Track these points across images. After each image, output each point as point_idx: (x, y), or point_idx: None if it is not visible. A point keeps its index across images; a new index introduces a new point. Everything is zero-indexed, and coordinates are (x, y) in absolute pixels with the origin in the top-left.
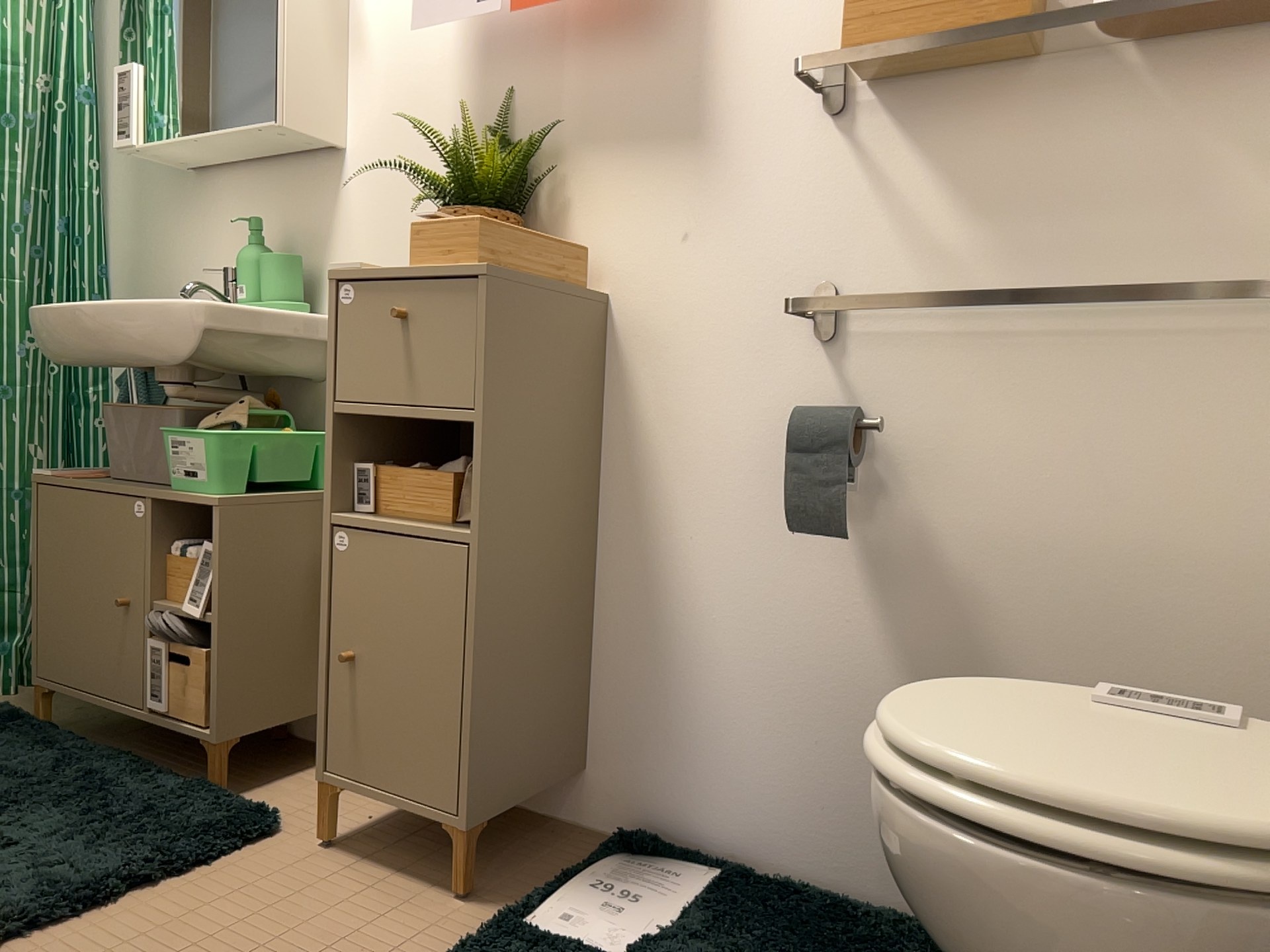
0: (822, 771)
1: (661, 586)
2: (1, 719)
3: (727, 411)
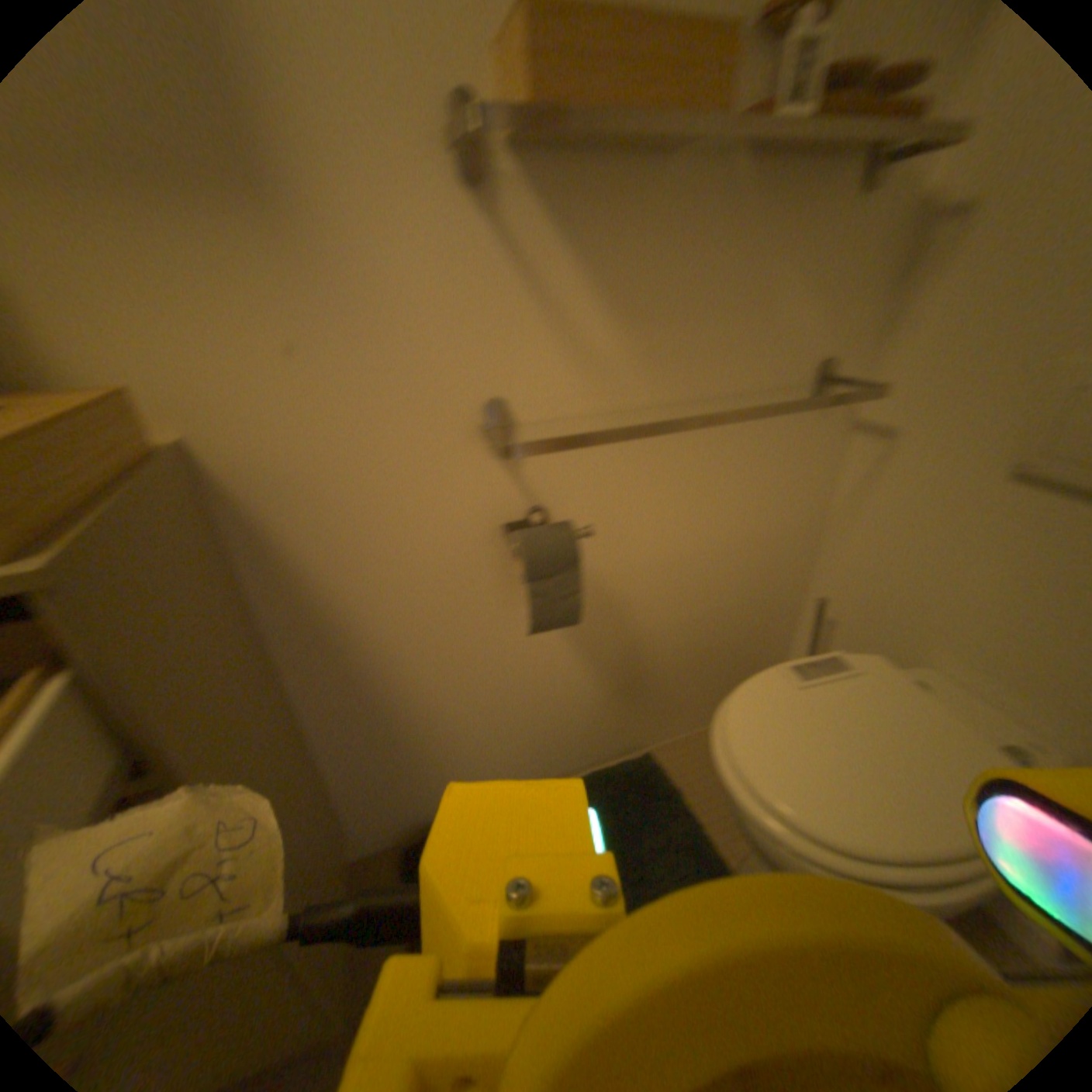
0: (548, 735)
1: (387, 695)
2: None
3: (419, 538)
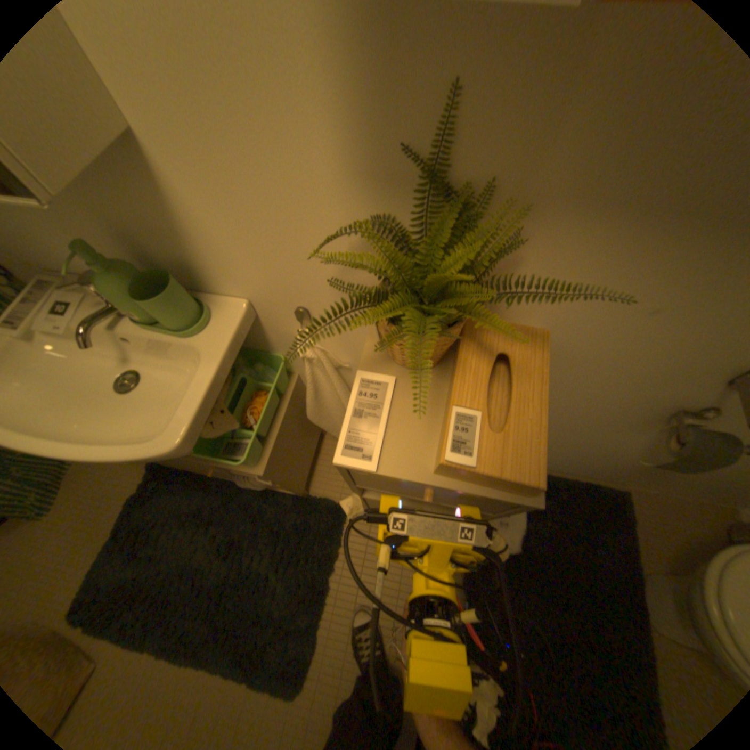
0: (579, 464)
1: None
2: (159, 483)
3: (613, 394)
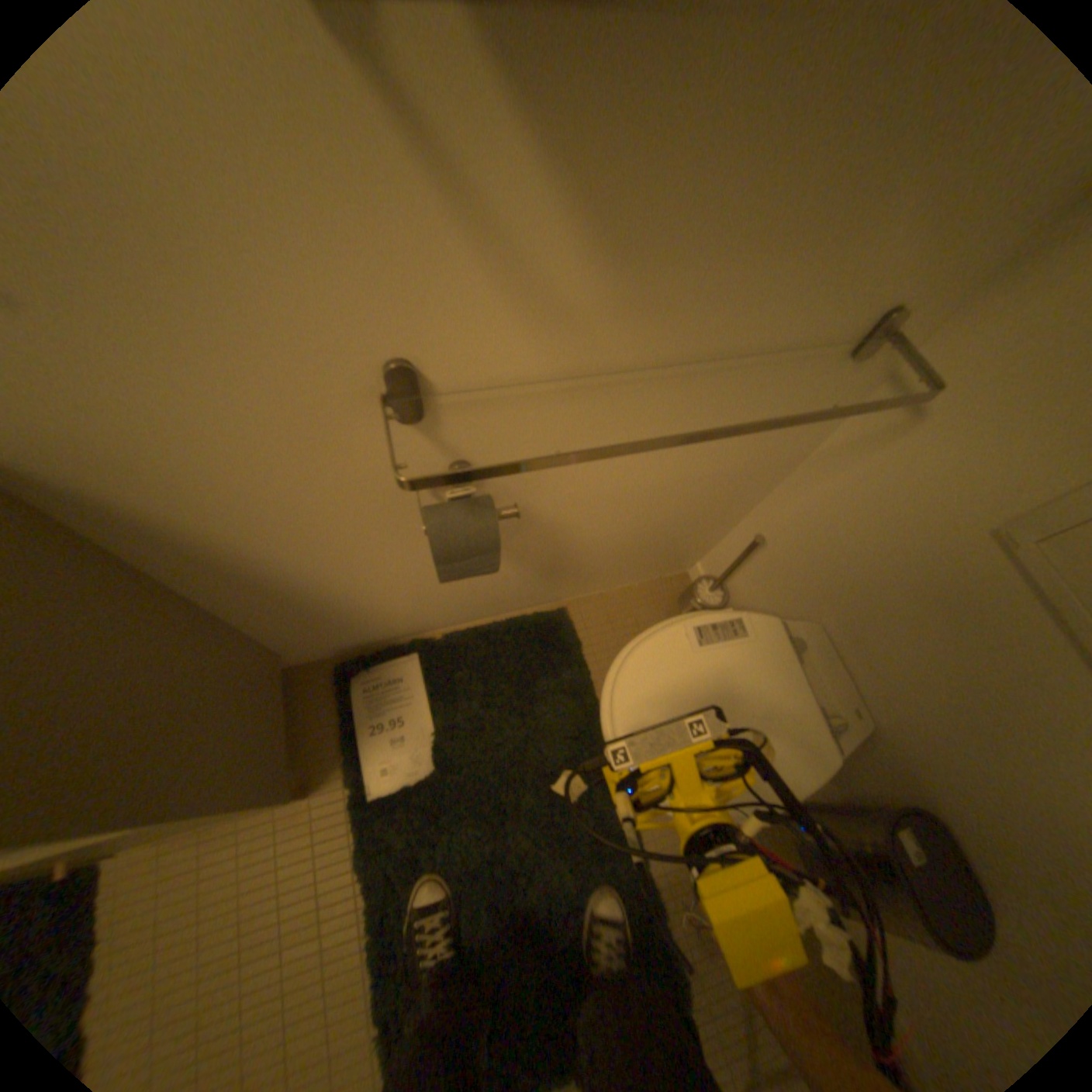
0: (462, 602)
1: (290, 594)
2: None
3: (297, 494)
